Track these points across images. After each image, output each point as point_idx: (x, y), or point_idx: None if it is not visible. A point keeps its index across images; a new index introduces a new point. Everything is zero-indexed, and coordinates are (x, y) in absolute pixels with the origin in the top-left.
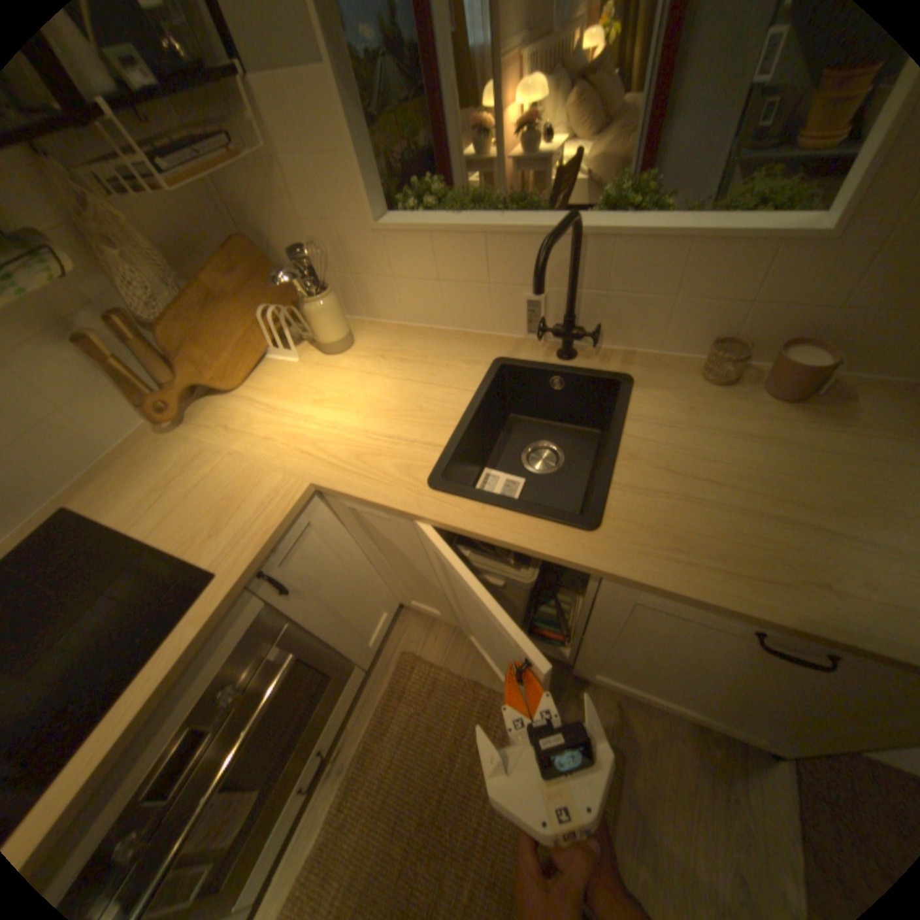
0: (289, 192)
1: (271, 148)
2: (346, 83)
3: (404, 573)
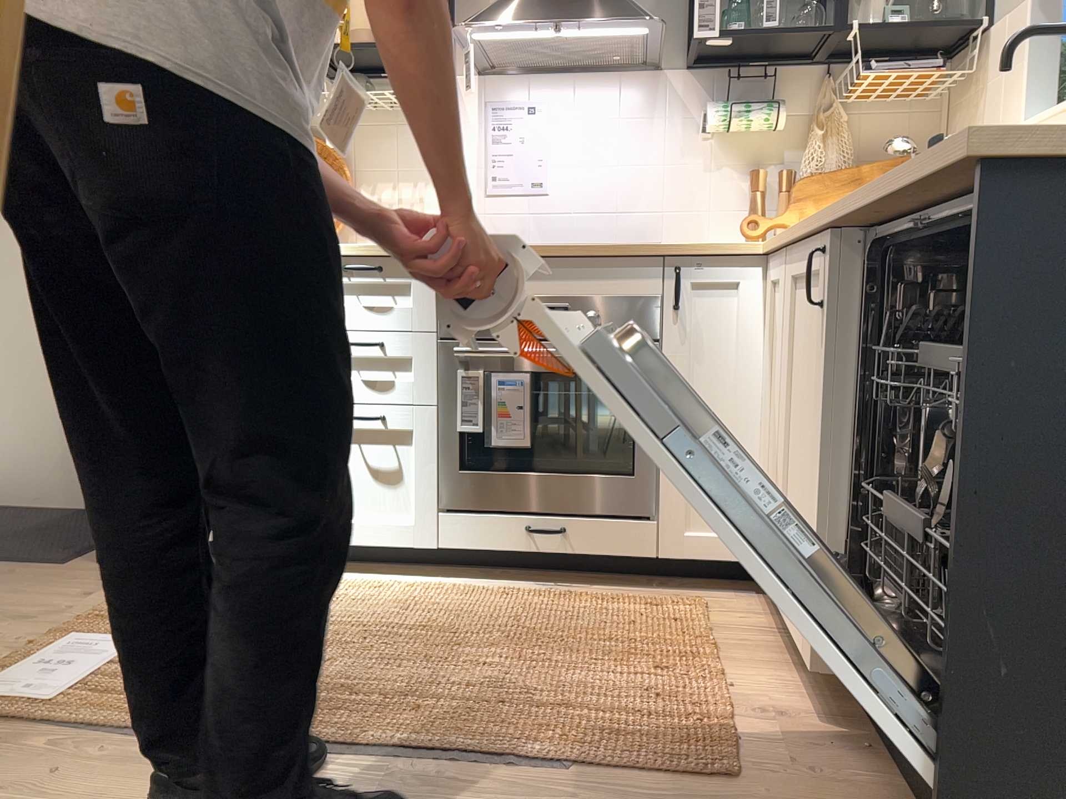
0: (981, 118)
1: (983, 82)
2: (1046, 11)
3: (775, 442)
